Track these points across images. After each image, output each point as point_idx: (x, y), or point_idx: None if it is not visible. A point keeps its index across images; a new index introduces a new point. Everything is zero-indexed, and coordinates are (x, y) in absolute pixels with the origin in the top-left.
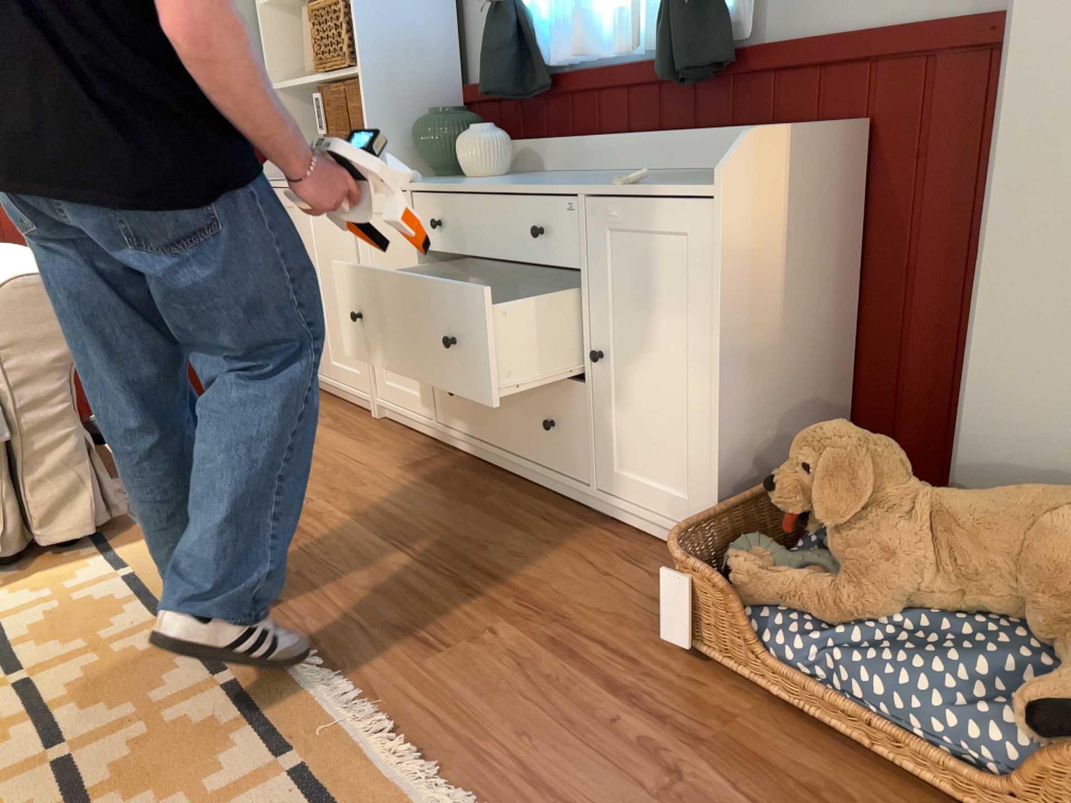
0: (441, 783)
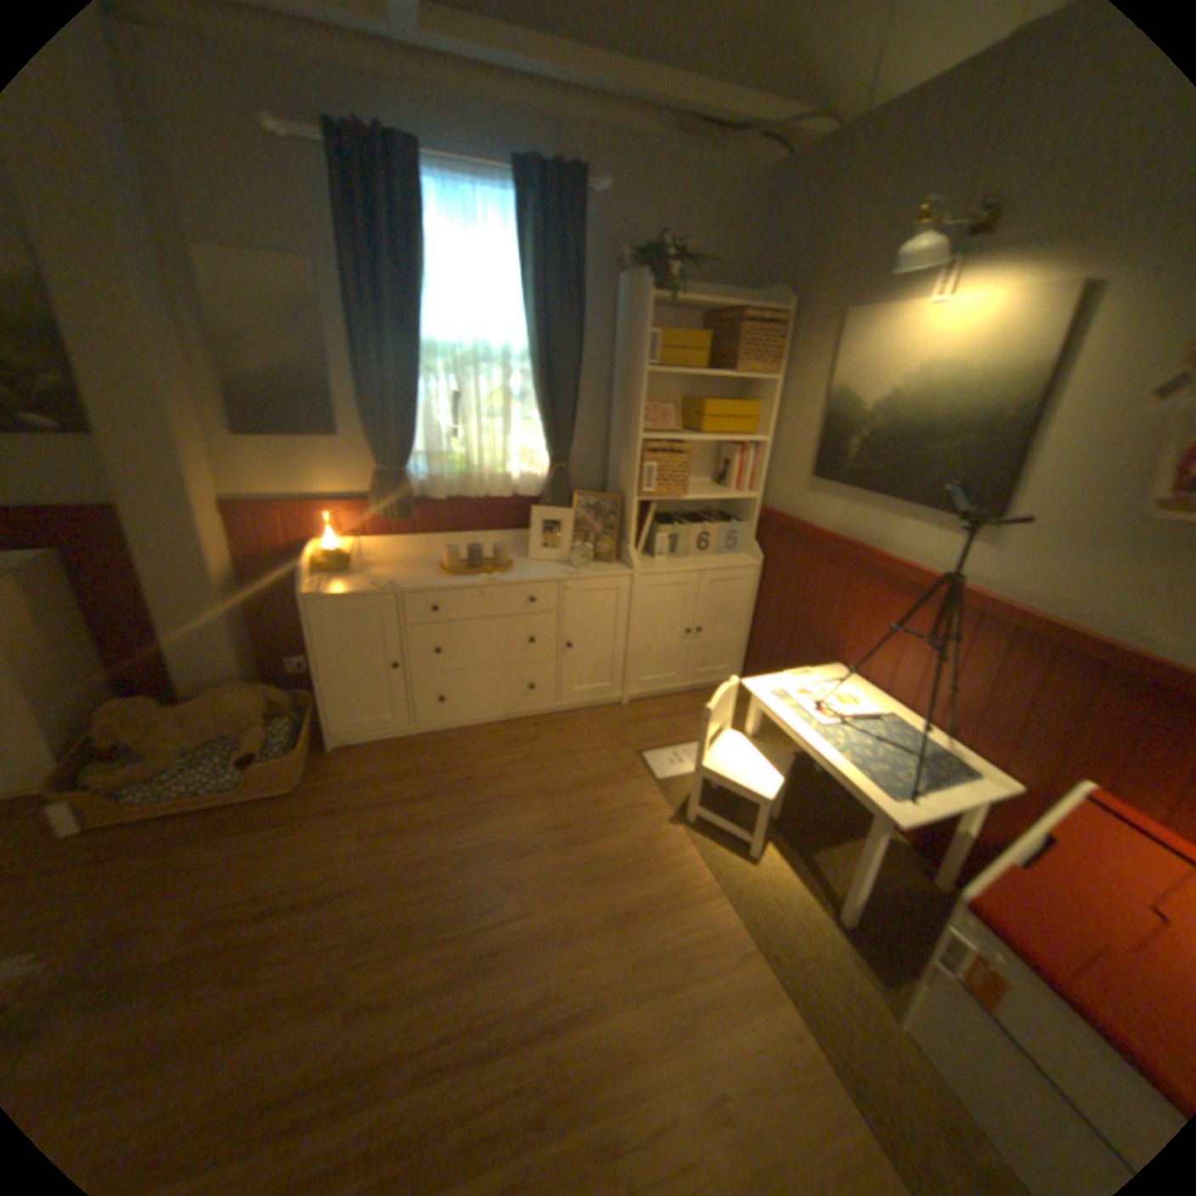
0: None
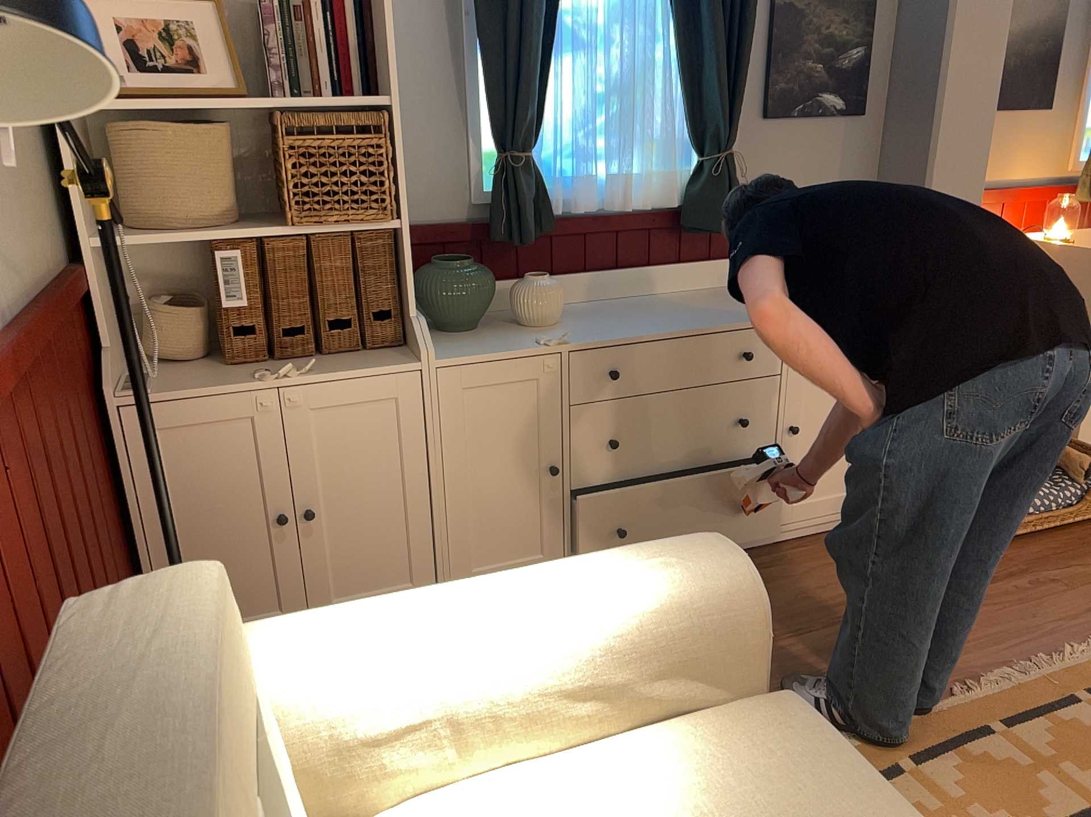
0: (1082, 646)
